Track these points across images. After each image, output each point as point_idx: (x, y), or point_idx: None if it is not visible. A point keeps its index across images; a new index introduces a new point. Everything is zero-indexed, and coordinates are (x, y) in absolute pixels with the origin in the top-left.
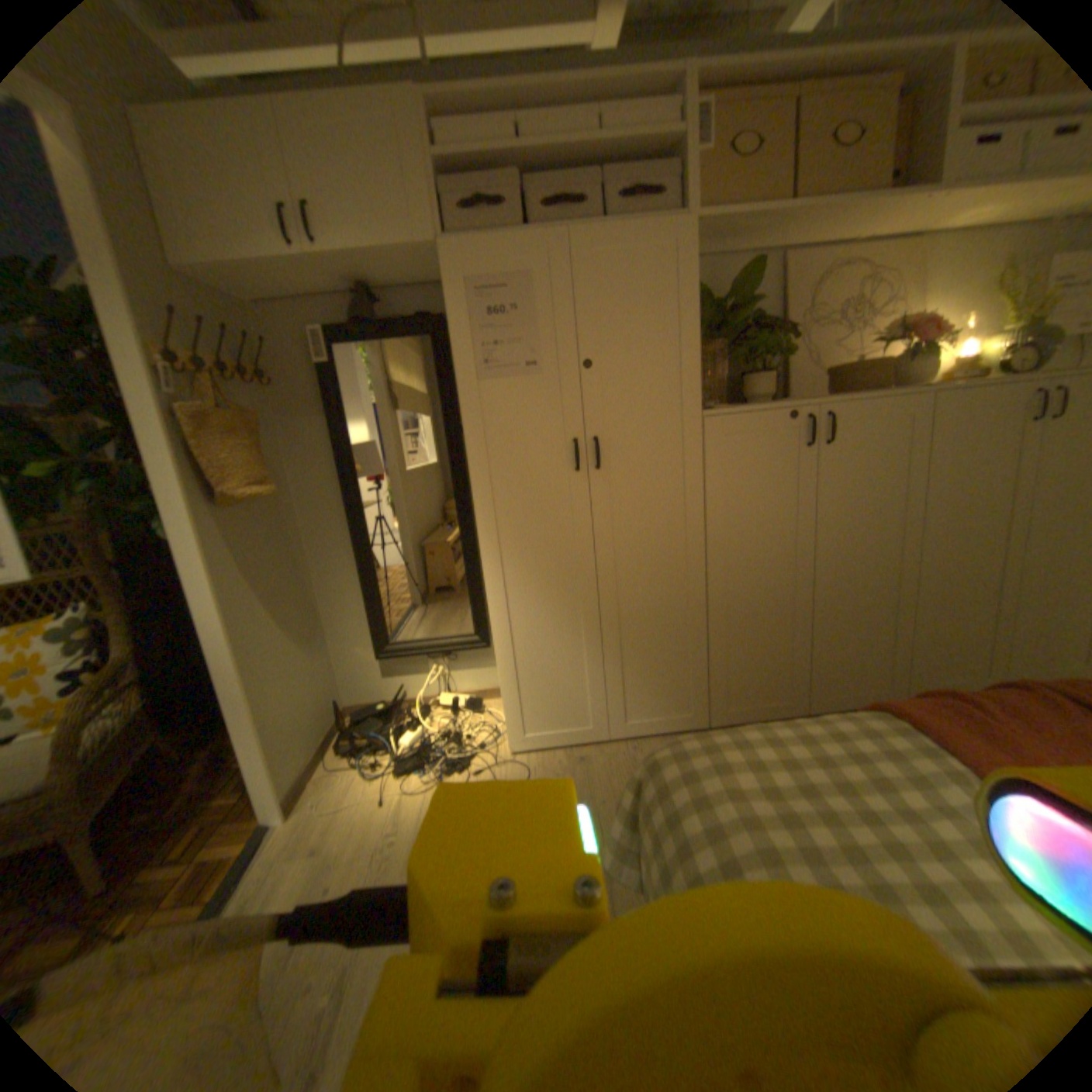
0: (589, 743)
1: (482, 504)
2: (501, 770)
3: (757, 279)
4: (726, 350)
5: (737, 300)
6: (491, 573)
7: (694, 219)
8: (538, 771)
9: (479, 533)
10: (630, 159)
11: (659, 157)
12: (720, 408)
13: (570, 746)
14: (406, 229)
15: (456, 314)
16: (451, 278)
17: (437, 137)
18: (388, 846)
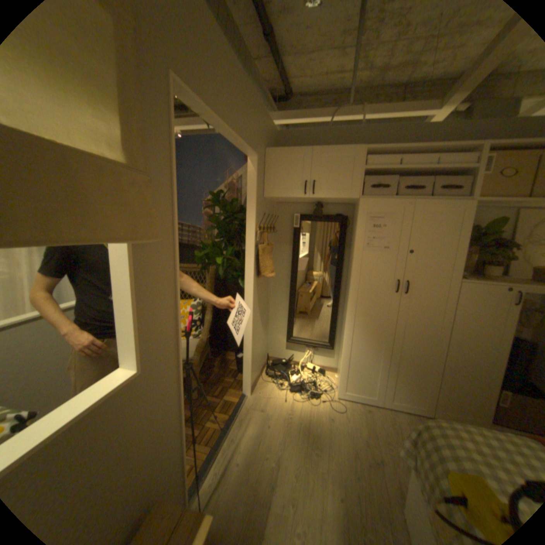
0: (374, 407)
1: (352, 298)
2: (334, 406)
3: (501, 227)
4: (477, 252)
5: (488, 233)
6: (349, 326)
7: (474, 203)
8: (350, 412)
9: (348, 309)
10: (447, 173)
11: (461, 173)
12: (470, 281)
13: (365, 406)
14: (348, 195)
15: (360, 227)
16: (361, 214)
17: (367, 163)
18: (290, 421)
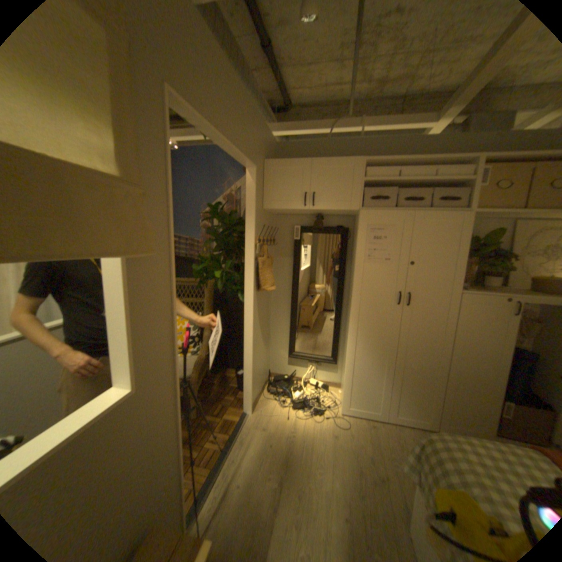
0: (378, 423)
1: (354, 311)
2: (338, 422)
3: (499, 238)
4: (477, 263)
5: (486, 244)
6: (351, 339)
7: (472, 214)
8: (354, 428)
9: (350, 322)
10: (445, 185)
11: (458, 185)
12: (471, 292)
13: (369, 421)
14: (348, 207)
15: (360, 239)
16: (361, 226)
17: (367, 175)
18: (293, 439)
